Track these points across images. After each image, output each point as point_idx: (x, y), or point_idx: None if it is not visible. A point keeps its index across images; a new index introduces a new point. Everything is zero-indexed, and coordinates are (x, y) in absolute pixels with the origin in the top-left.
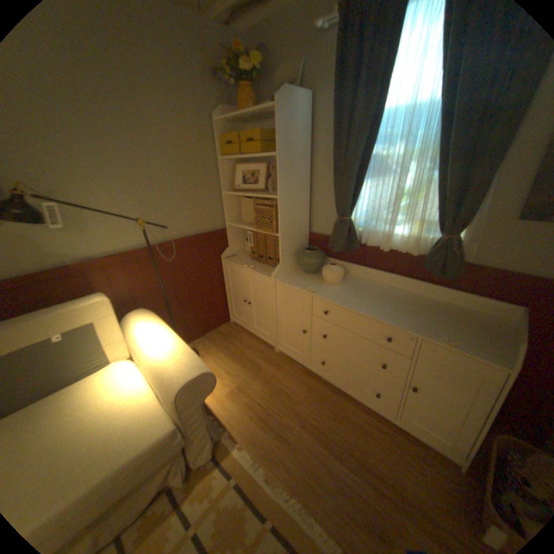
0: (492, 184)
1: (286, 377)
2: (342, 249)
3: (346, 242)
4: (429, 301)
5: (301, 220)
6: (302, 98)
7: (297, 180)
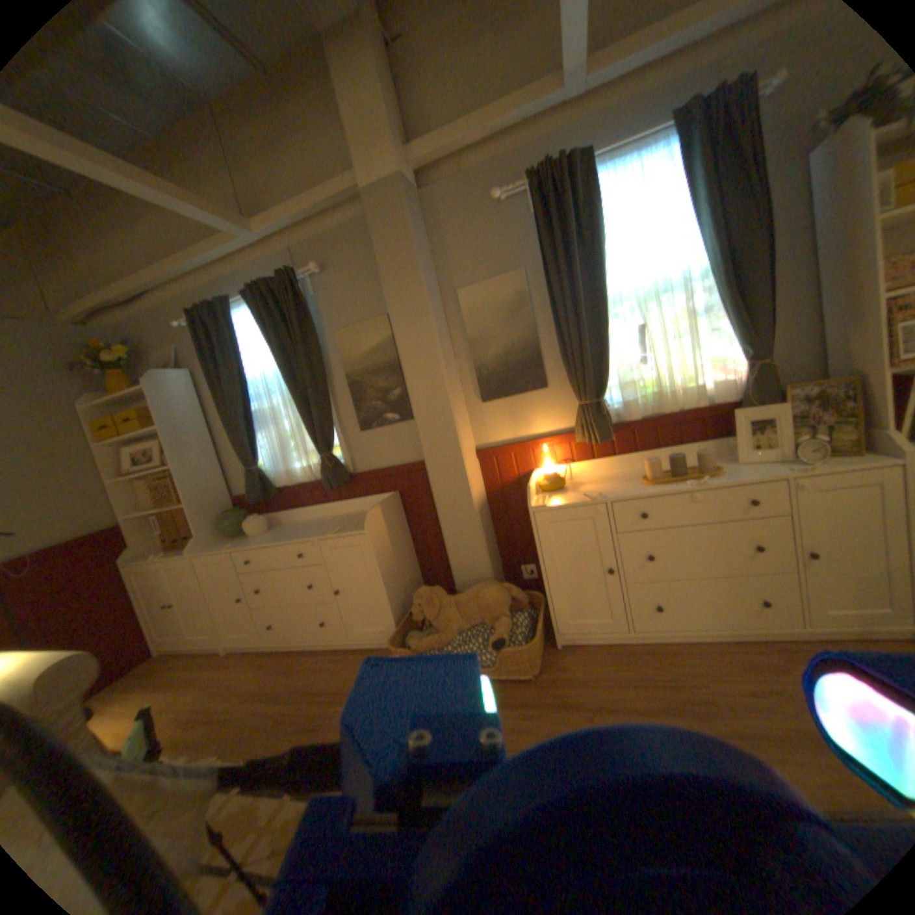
0: (334, 412)
1: (230, 672)
2: (256, 498)
3: (260, 491)
4: (342, 516)
5: (212, 485)
6: (176, 377)
7: (192, 447)
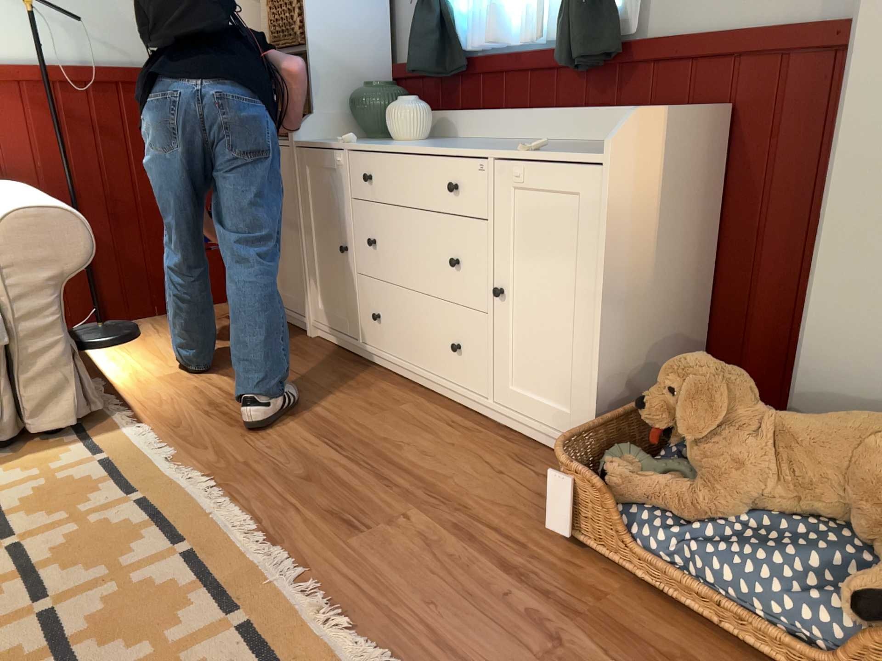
0: None
1: (304, 365)
2: (424, 66)
3: (435, 52)
4: (573, 143)
5: (365, 30)
6: None
7: None
